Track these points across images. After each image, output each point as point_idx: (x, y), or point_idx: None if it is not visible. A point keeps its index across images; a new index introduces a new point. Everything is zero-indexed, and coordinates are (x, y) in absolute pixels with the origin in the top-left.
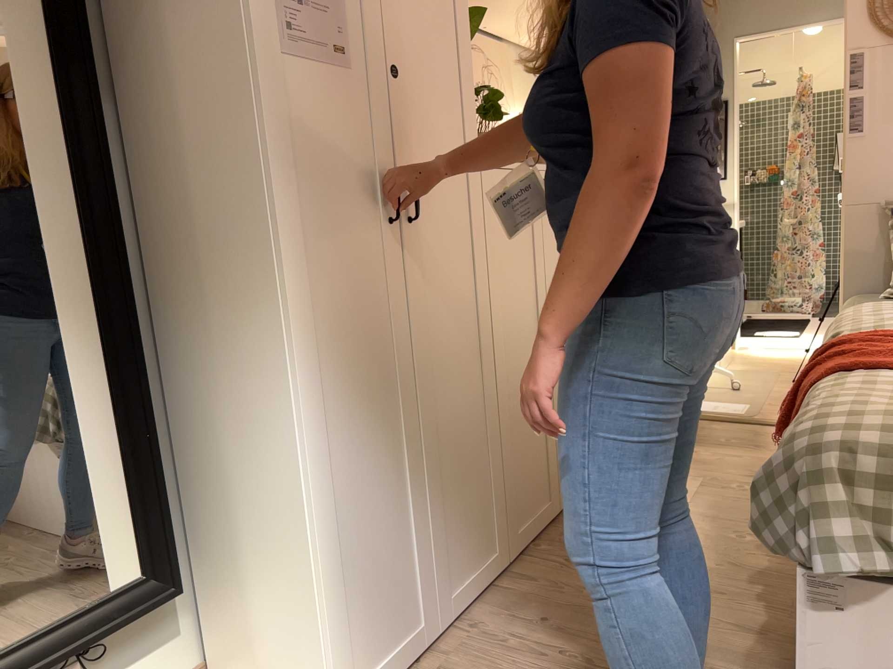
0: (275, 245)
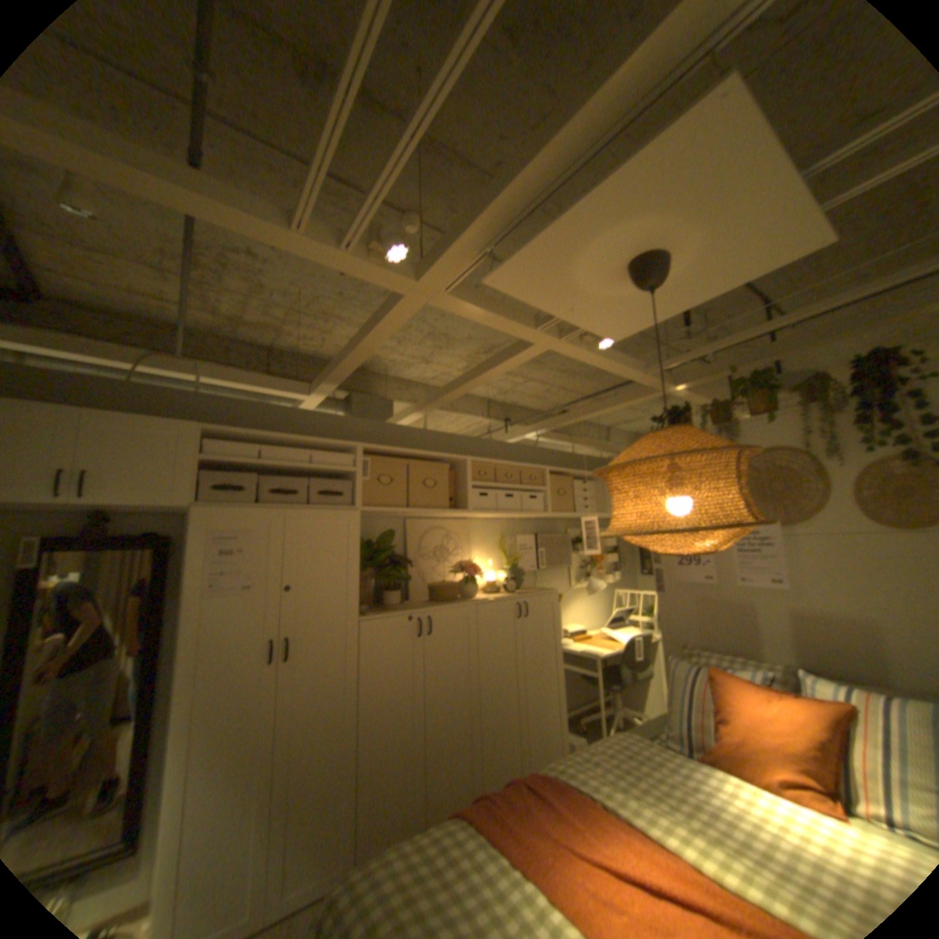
0: (176, 687)
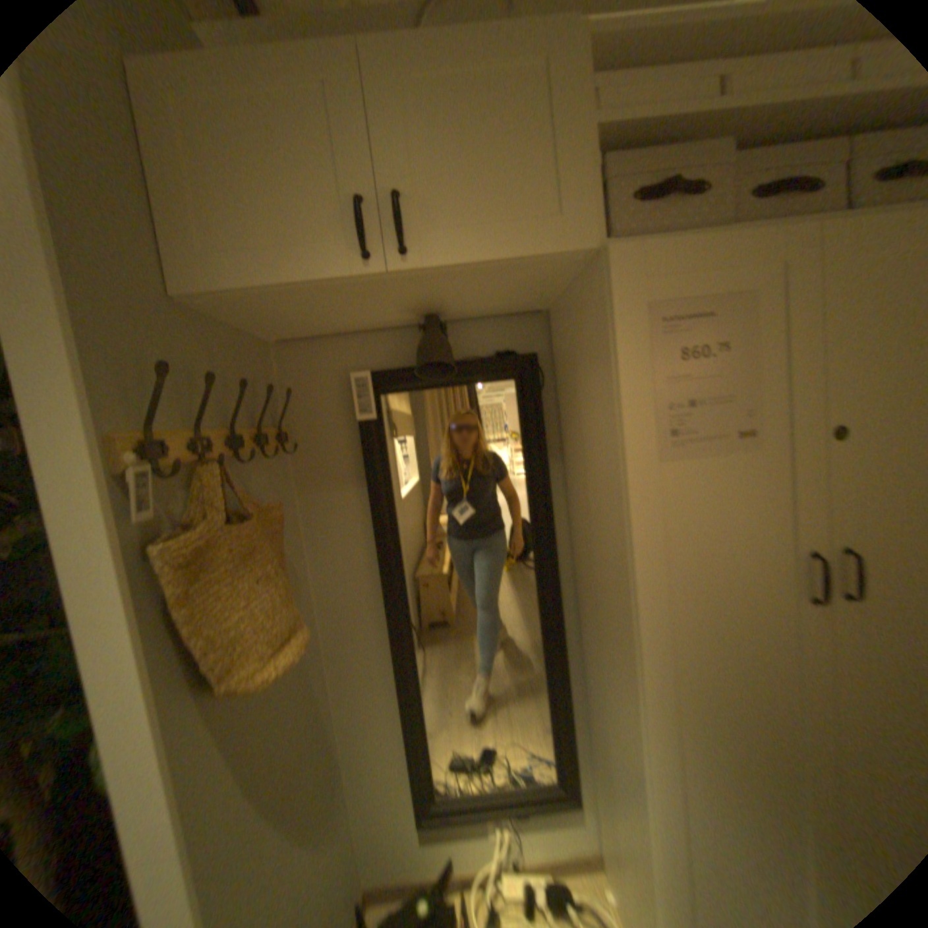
0: (644, 642)
